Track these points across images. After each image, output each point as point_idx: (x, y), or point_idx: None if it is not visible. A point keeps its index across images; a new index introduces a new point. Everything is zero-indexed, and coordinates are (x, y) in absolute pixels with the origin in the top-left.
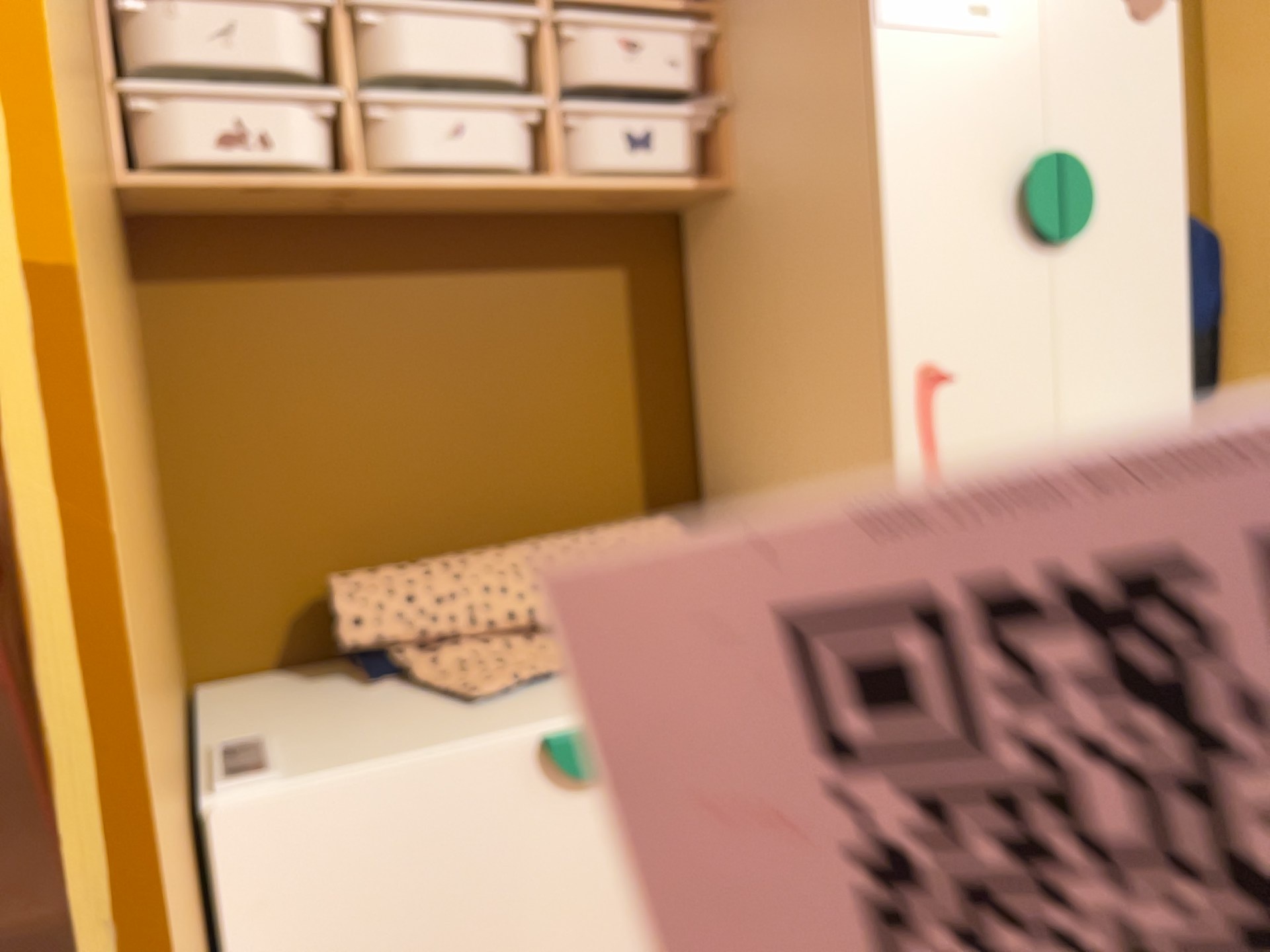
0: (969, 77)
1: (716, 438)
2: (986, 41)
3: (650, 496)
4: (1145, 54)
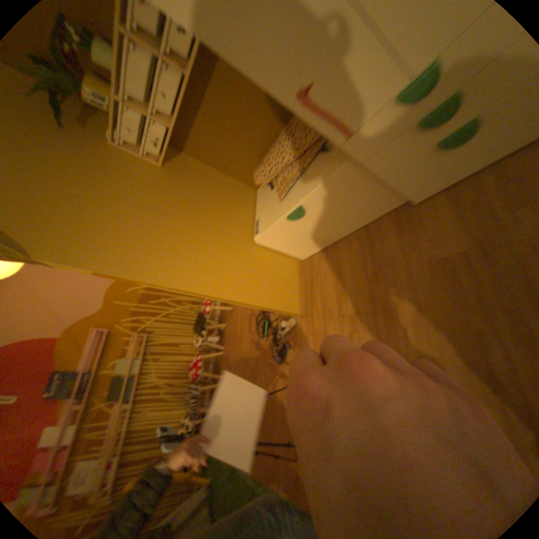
0: None
1: None
2: None
3: None
4: None
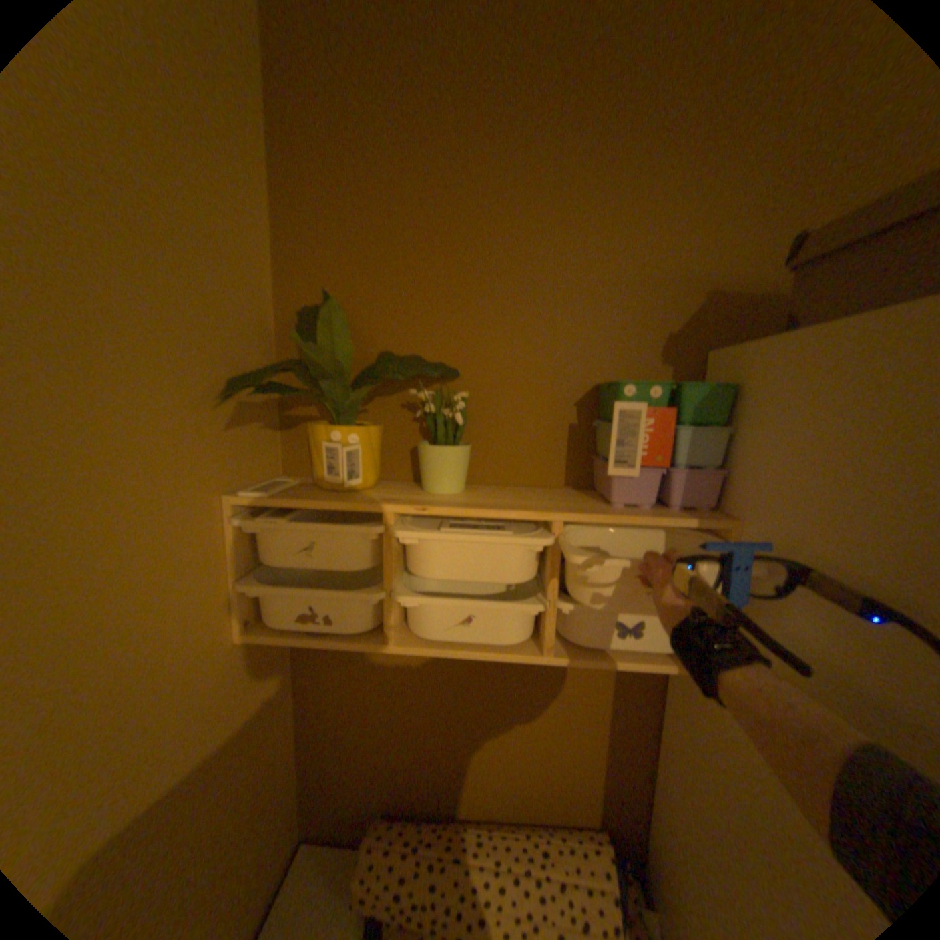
0: None
1: (665, 798)
2: None
3: (604, 806)
4: None
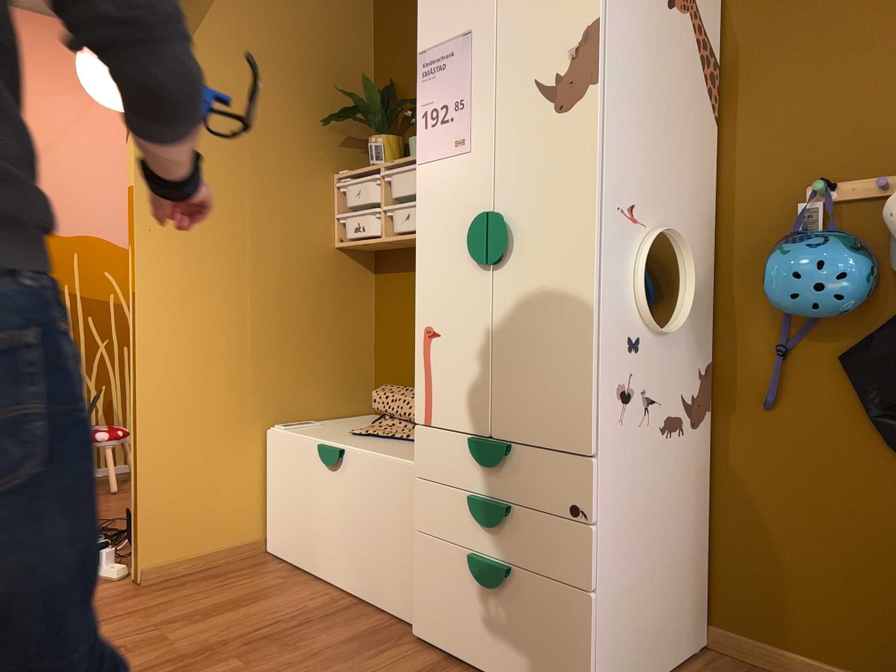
0: (453, 179)
1: None
2: (461, 158)
3: None
4: (563, 134)
